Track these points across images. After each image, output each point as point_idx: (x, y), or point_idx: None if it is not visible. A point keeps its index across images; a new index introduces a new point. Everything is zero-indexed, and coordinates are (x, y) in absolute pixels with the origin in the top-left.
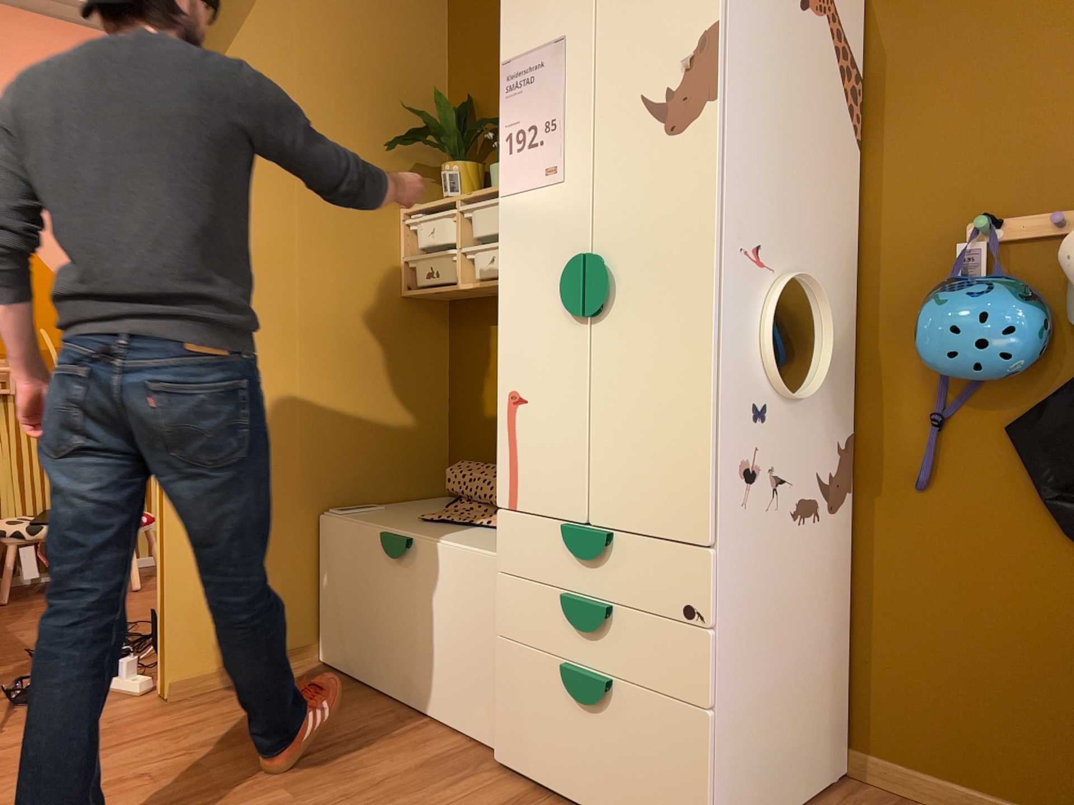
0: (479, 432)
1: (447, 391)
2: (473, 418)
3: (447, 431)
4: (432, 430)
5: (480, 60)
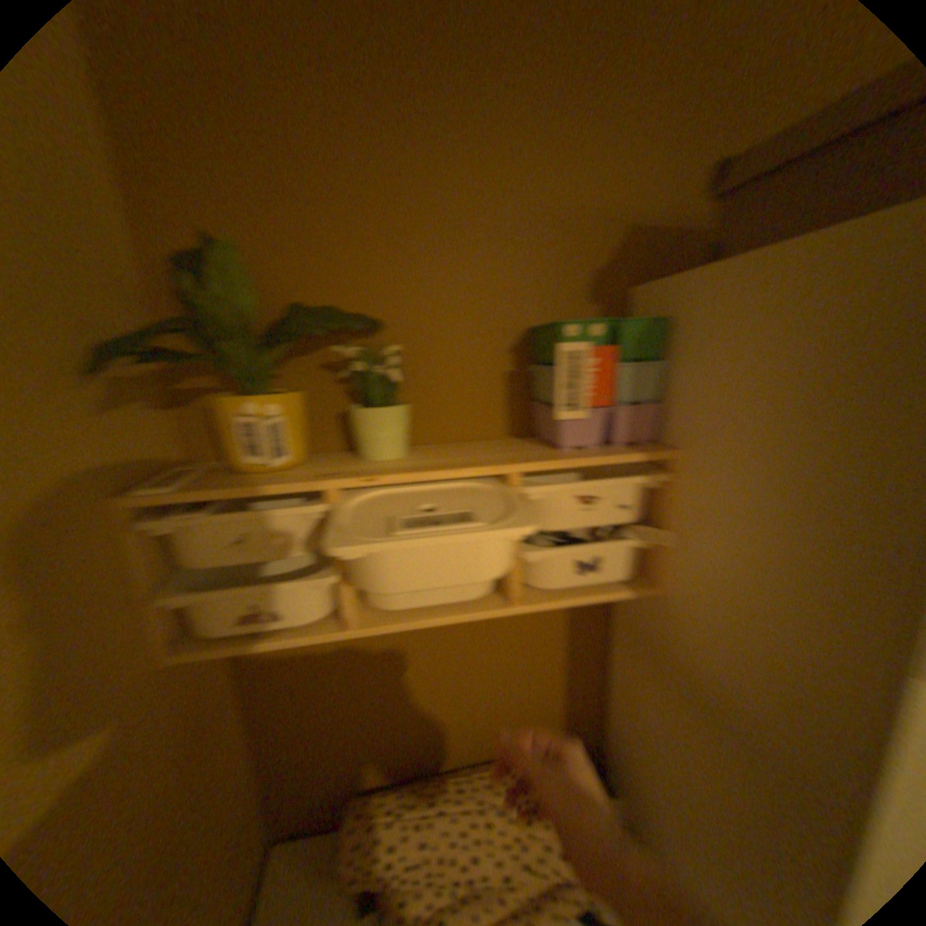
0: (329, 751)
1: (243, 718)
2: (313, 738)
3: (254, 767)
4: (243, 794)
5: (232, 160)
